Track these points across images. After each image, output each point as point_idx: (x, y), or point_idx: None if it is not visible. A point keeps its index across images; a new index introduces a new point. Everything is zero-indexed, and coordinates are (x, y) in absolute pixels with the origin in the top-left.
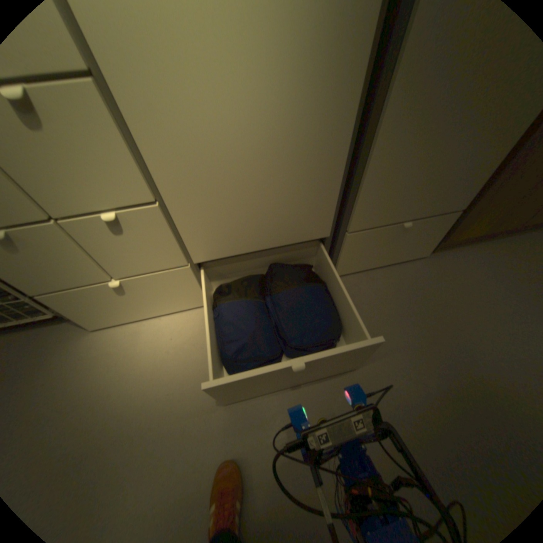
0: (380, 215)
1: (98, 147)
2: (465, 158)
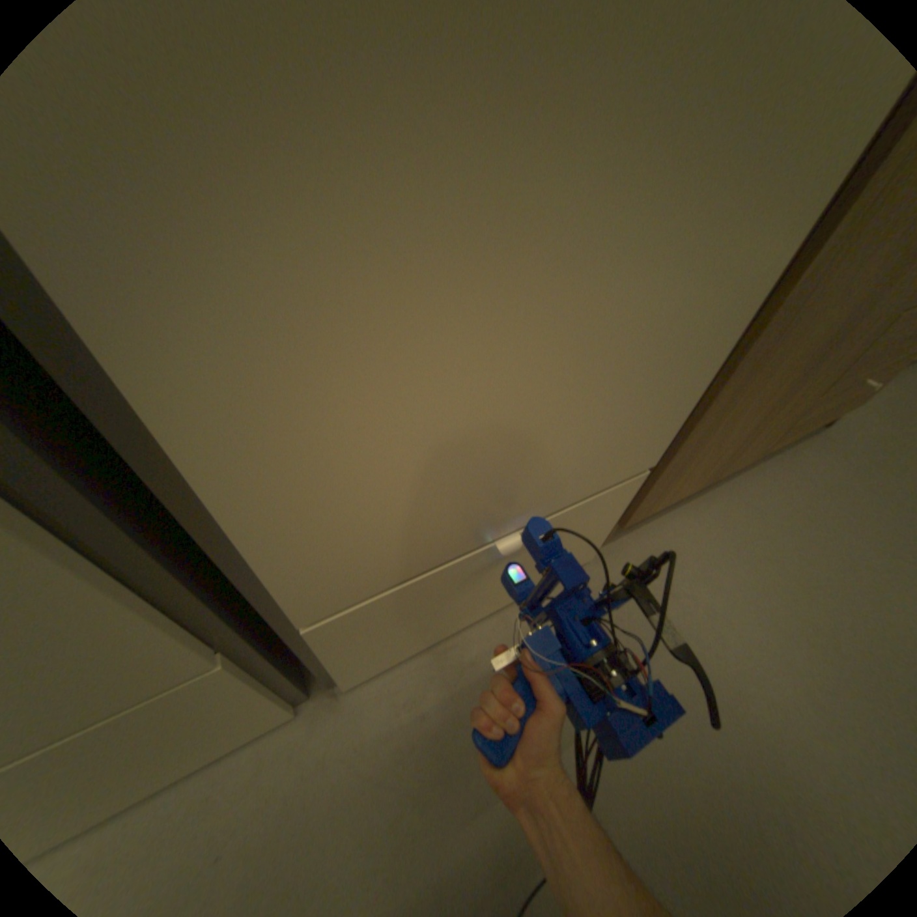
0: (397, 553)
1: None
2: (634, 347)
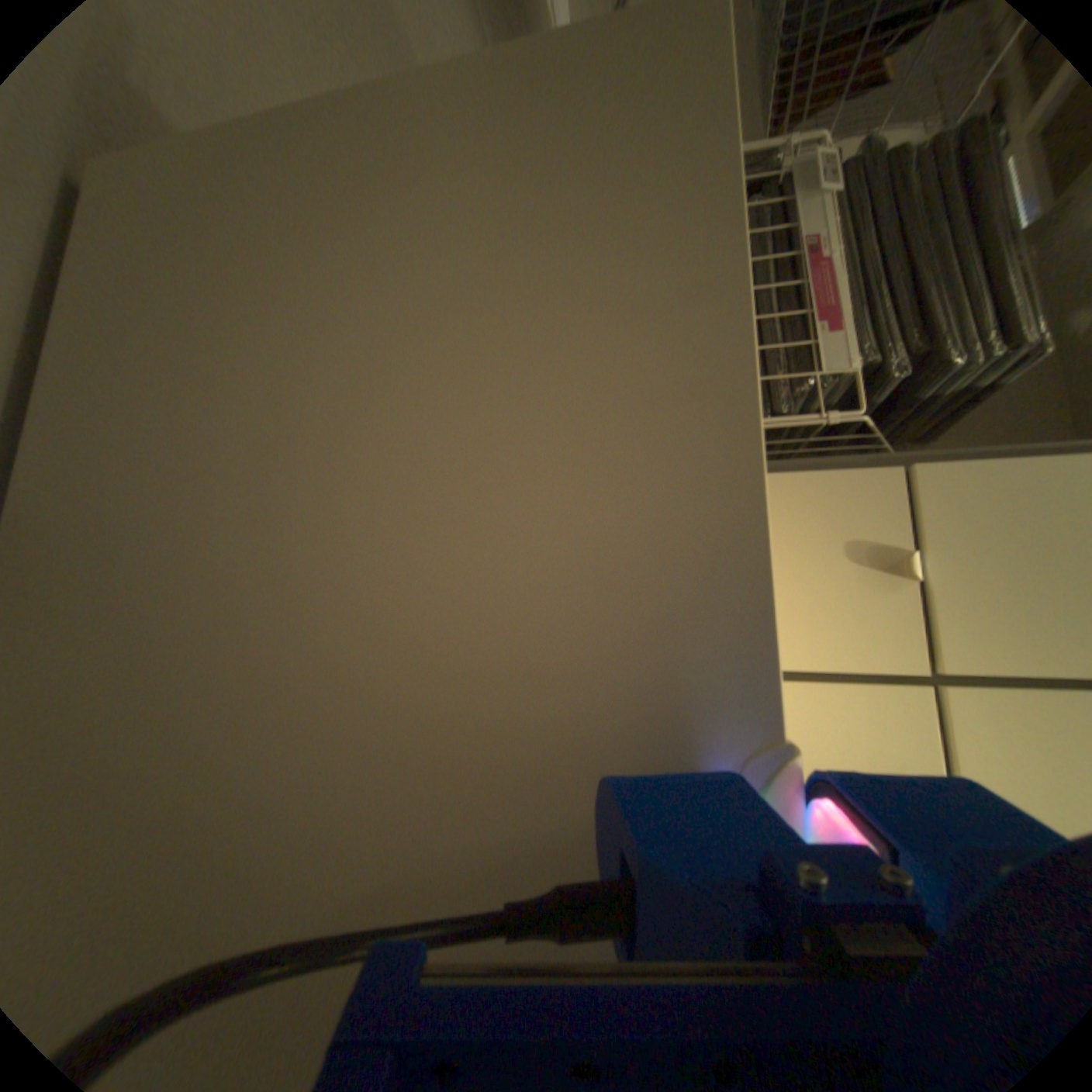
0: None
1: None
2: None
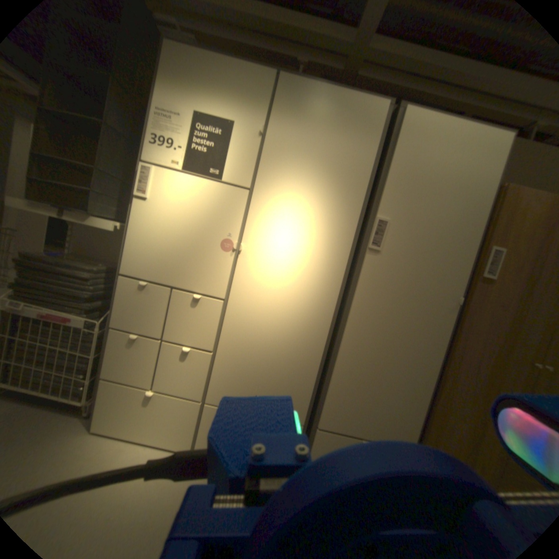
0: (343, 424)
1: (207, 322)
2: (396, 402)
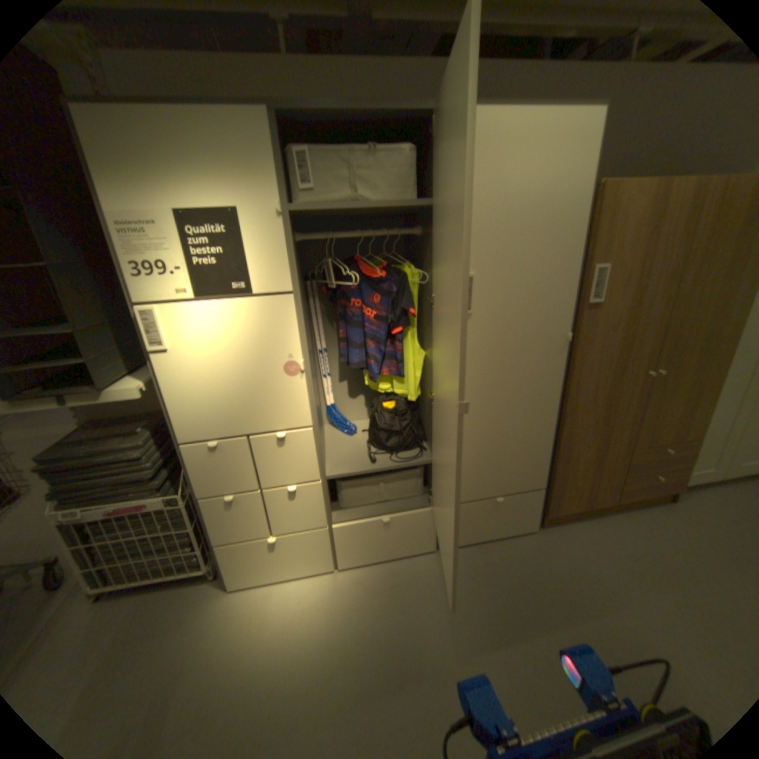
0: (473, 492)
1: (302, 453)
2: (521, 454)
